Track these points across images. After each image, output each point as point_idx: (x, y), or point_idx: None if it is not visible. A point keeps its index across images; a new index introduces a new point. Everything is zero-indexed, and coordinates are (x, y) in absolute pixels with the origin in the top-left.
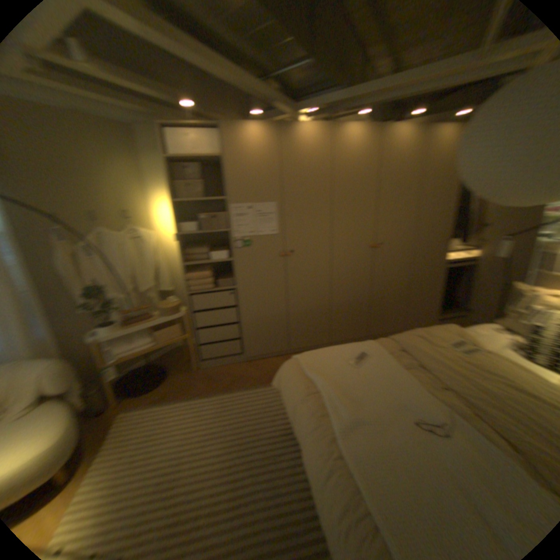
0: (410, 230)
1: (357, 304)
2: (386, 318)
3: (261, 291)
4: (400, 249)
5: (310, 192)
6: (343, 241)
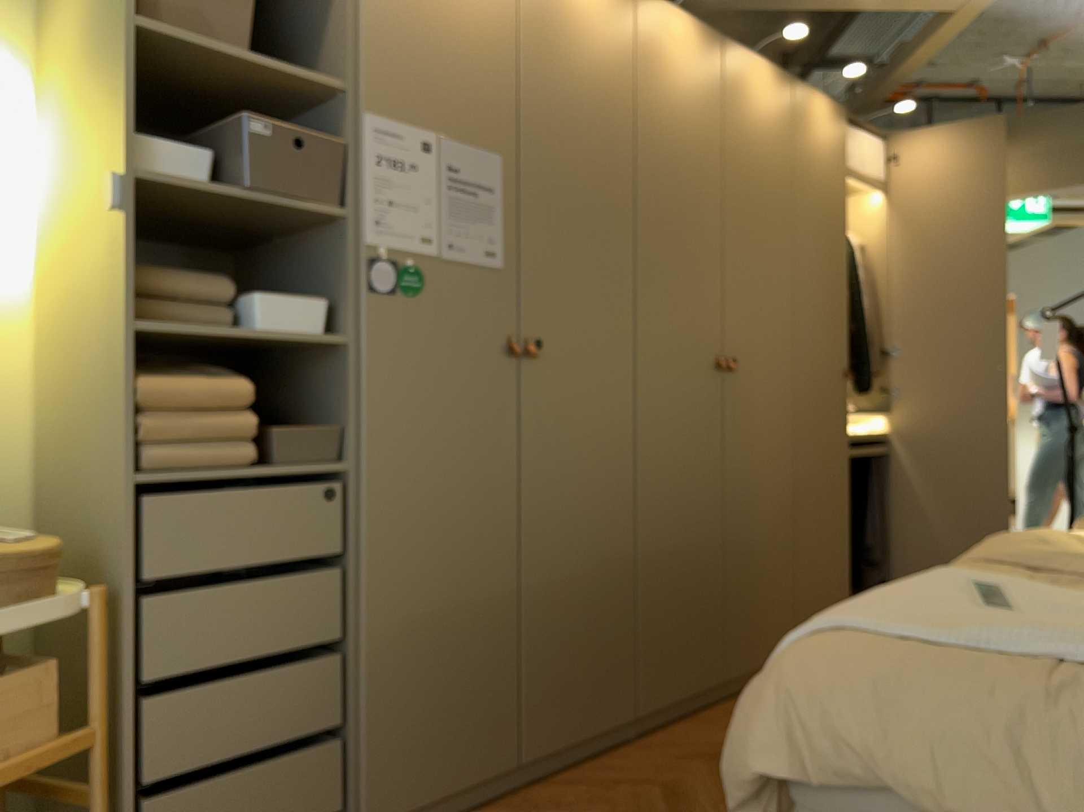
0: (786, 333)
1: (698, 558)
2: (760, 612)
3: (436, 492)
4: (773, 384)
5: (587, 153)
6: (661, 332)
